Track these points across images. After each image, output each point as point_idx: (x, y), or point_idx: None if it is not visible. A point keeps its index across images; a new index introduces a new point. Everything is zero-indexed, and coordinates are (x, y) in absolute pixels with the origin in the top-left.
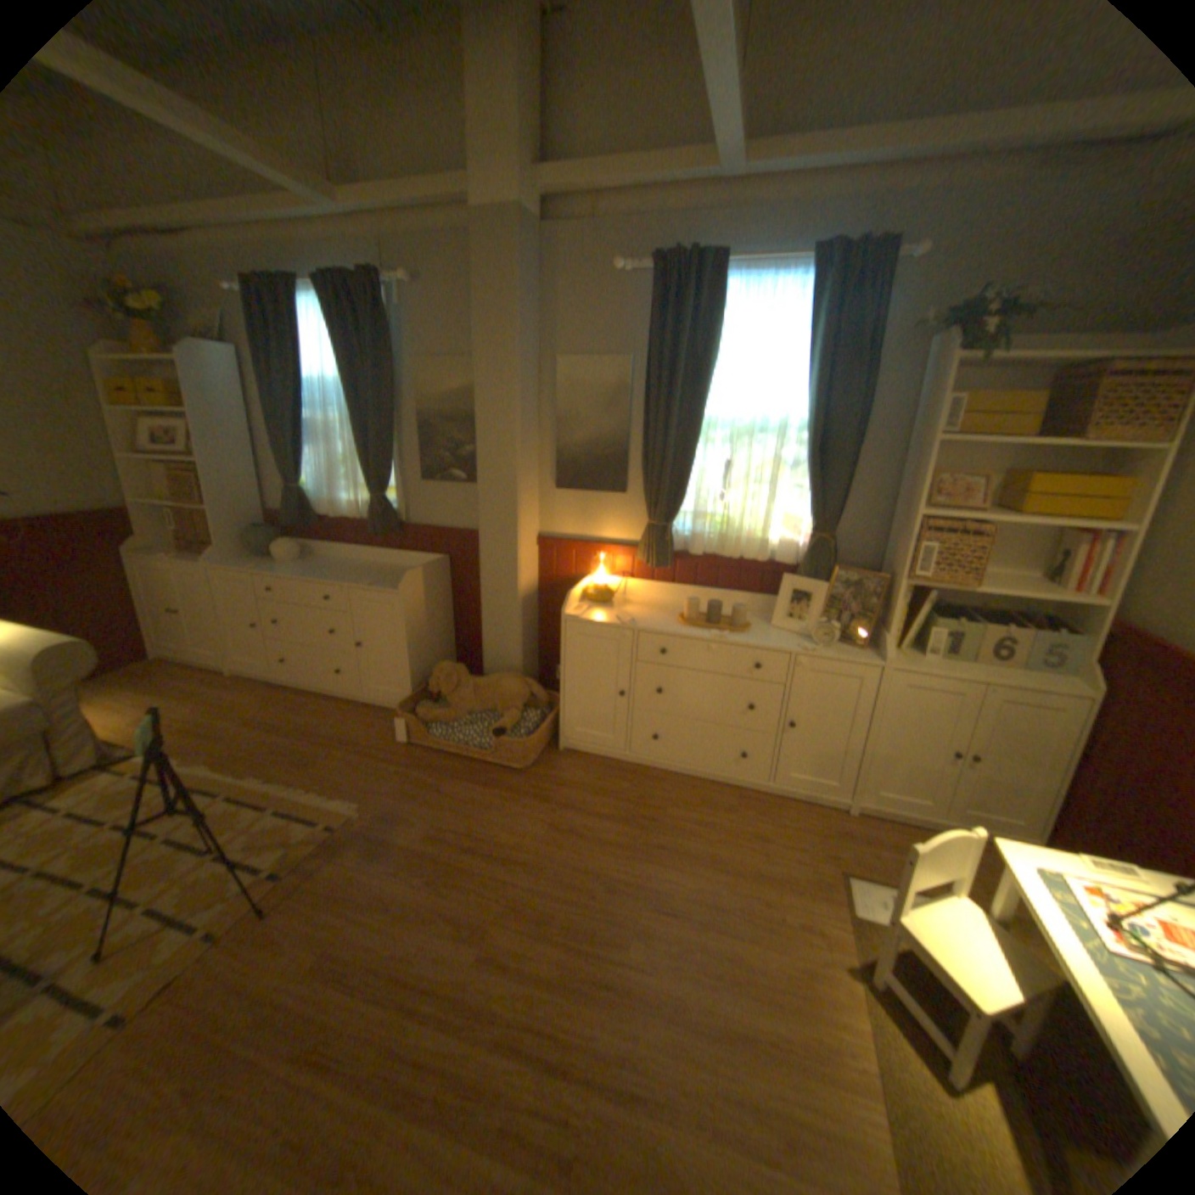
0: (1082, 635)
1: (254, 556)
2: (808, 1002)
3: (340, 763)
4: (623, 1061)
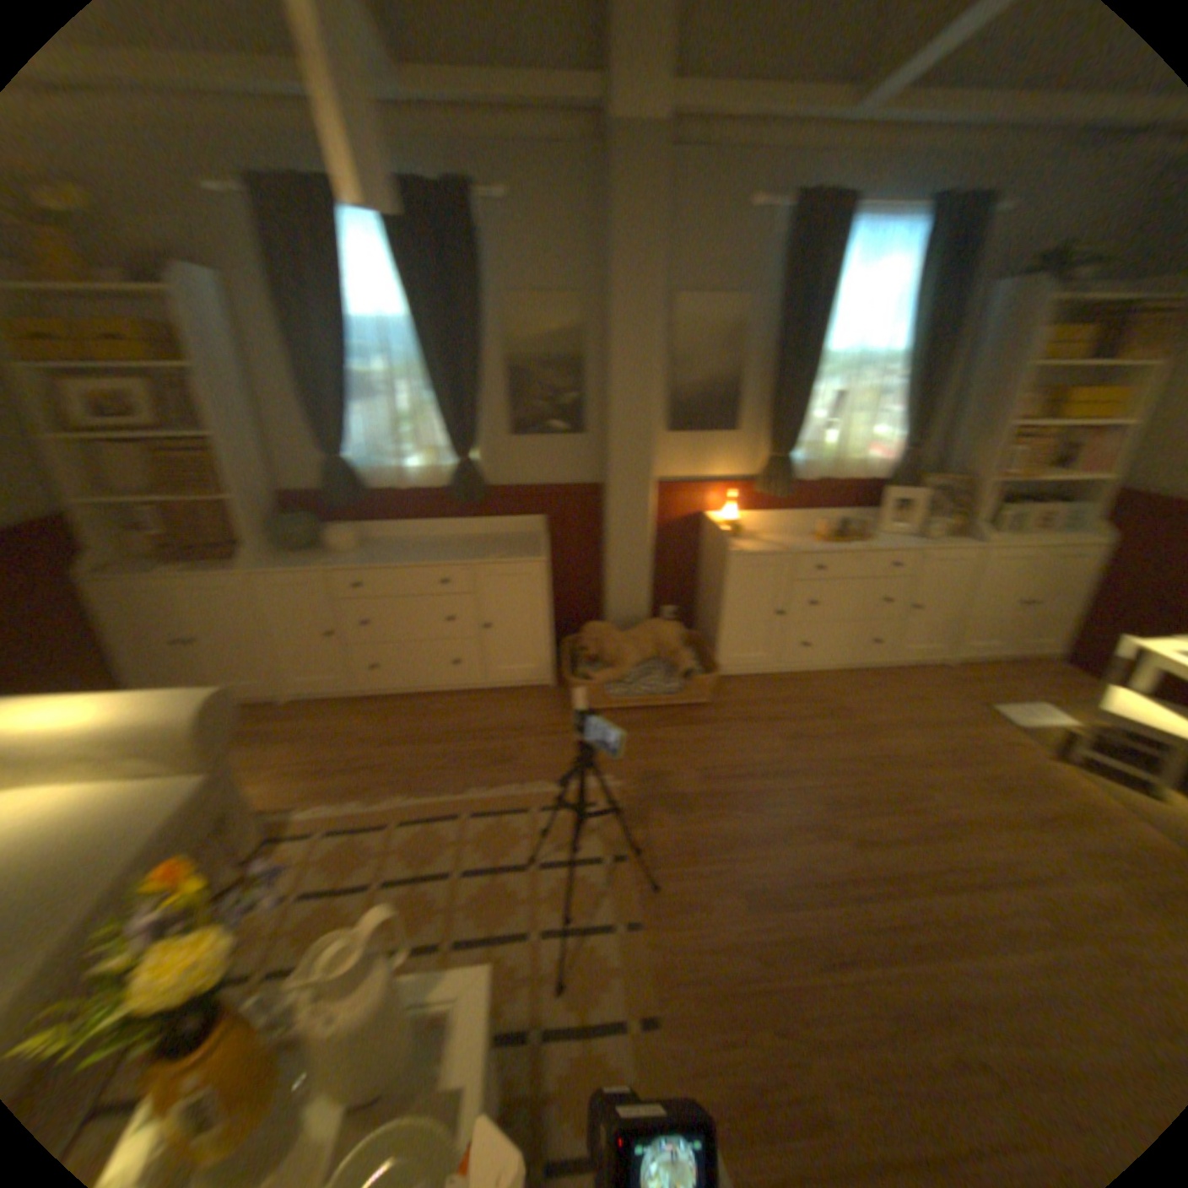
0: (1086, 503)
1: (300, 548)
2: (1053, 786)
3: (541, 745)
4: (1010, 863)
